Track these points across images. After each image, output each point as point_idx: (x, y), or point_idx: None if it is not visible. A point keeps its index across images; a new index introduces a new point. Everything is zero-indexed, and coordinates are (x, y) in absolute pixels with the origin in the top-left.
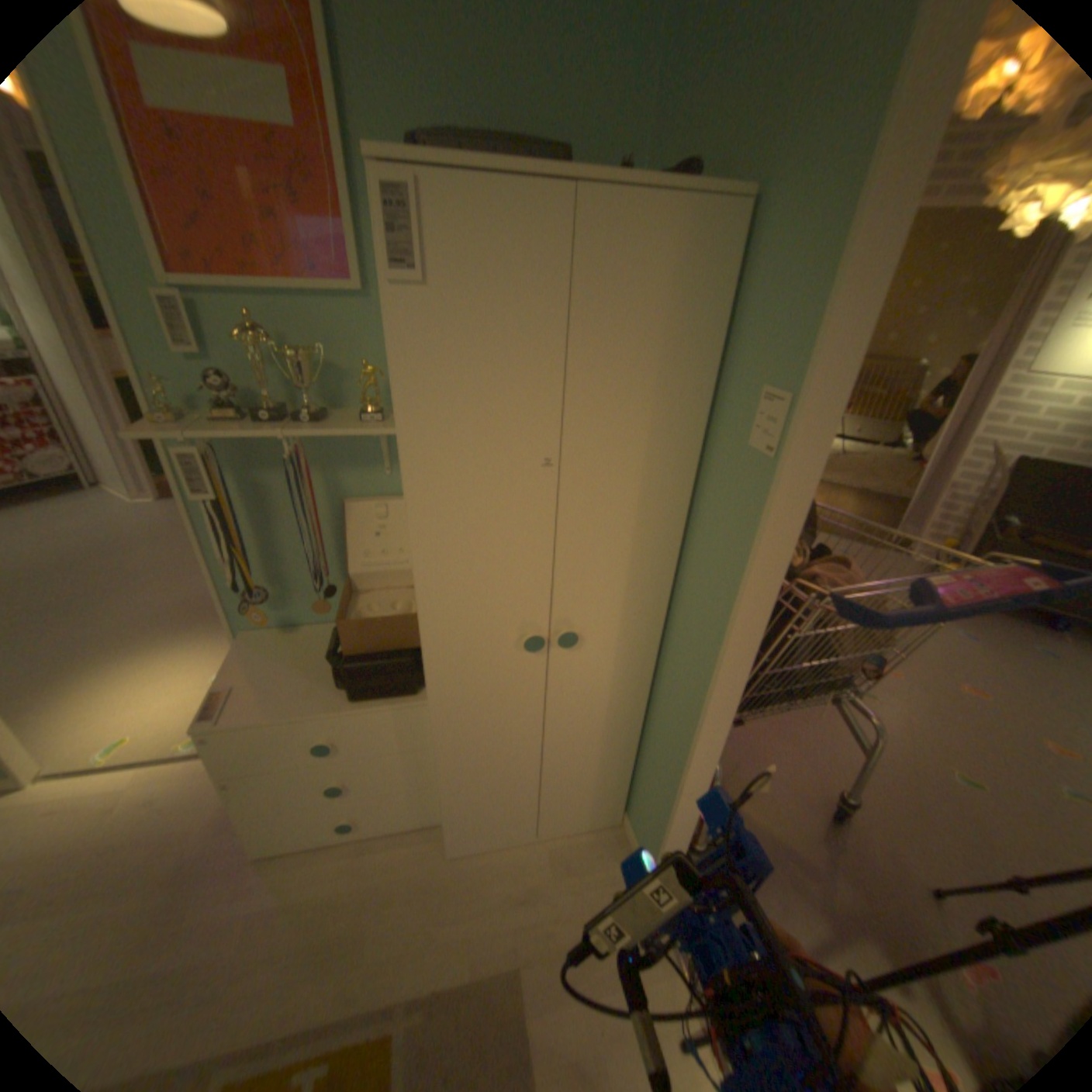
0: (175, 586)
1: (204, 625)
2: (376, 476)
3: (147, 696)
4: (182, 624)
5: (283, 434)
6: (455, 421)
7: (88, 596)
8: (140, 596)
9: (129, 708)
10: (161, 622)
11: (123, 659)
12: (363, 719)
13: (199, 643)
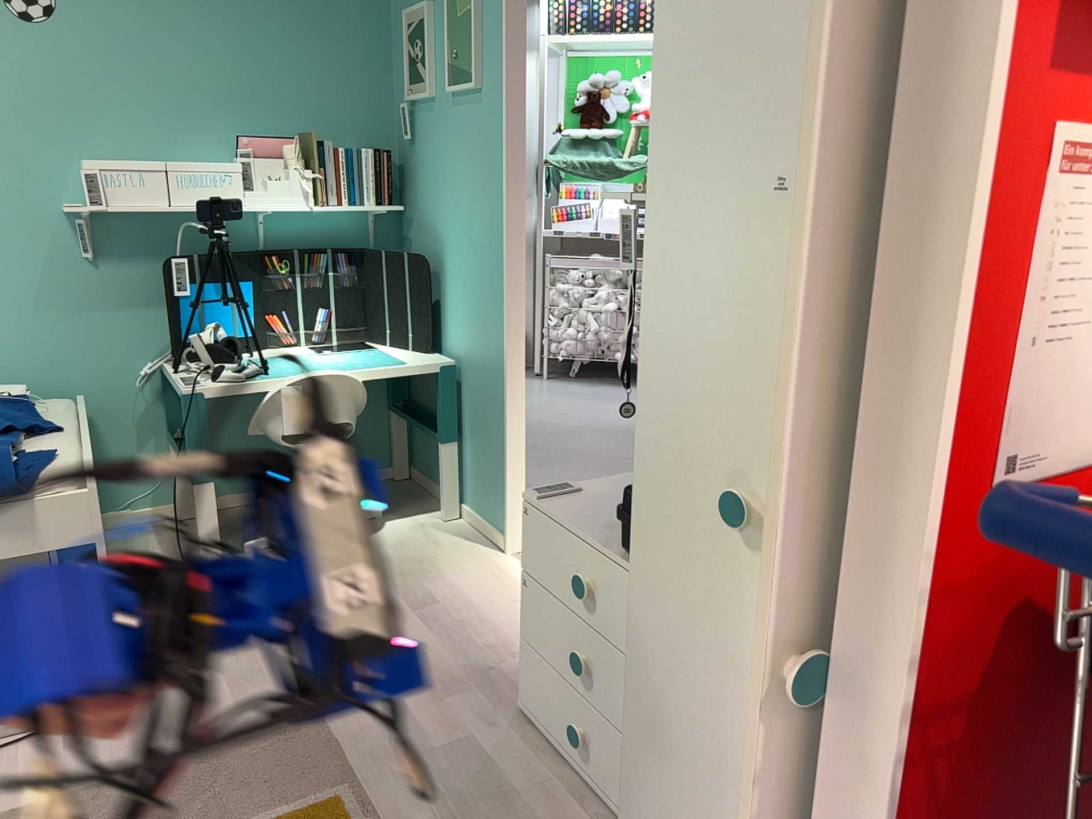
0: None
1: None
2: None
3: None
4: None
5: None
6: (694, 110)
7: None
8: None
9: None
10: None
11: None
12: (622, 576)
13: None
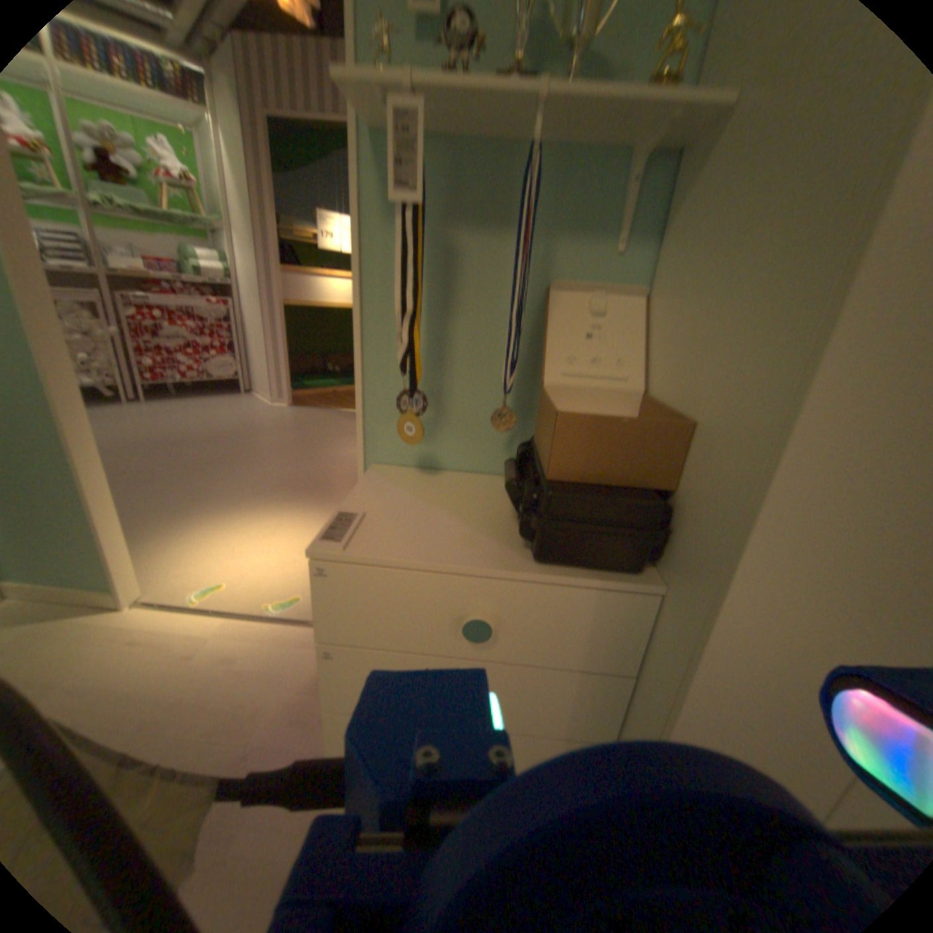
0: (293, 463)
1: (312, 497)
2: (604, 253)
3: (251, 548)
4: (294, 493)
5: (552, 85)
6: None
7: (225, 459)
8: (264, 466)
9: (233, 556)
10: (276, 488)
11: (239, 512)
12: (554, 596)
13: (306, 511)
